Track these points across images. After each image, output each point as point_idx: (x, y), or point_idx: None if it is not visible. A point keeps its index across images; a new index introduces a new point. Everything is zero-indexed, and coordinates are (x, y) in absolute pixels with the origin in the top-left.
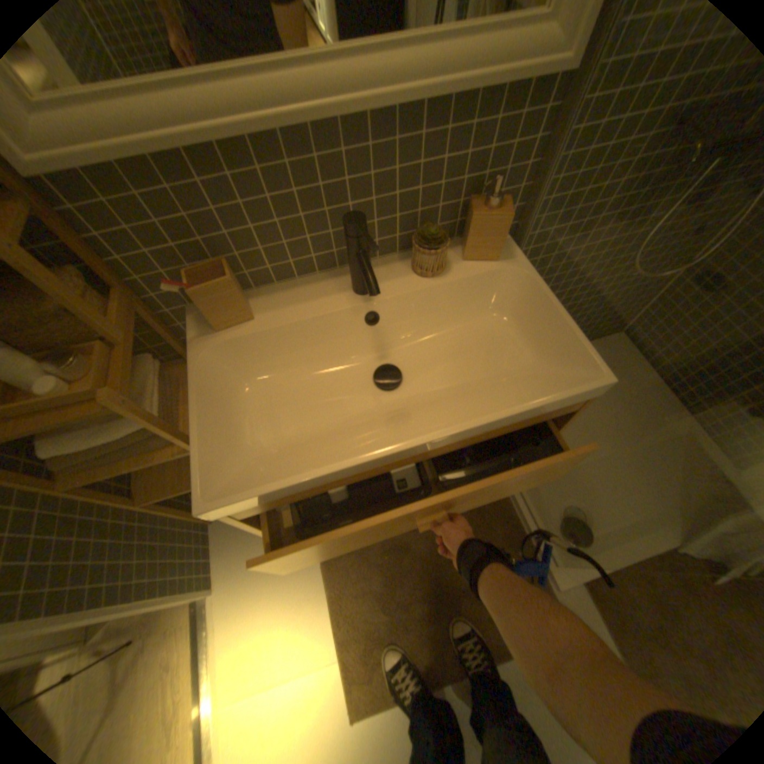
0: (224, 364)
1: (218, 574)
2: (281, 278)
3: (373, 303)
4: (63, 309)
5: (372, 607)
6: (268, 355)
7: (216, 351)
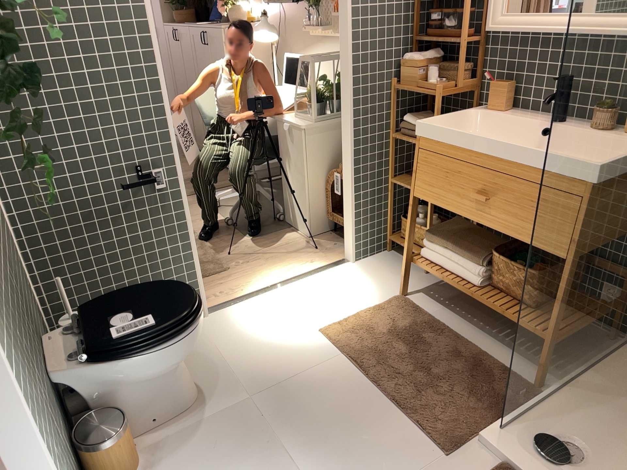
0: (474, 121)
1: (364, 263)
2: (532, 113)
3: (553, 131)
4: (457, 77)
5: (388, 325)
6: (492, 132)
7: (477, 112)
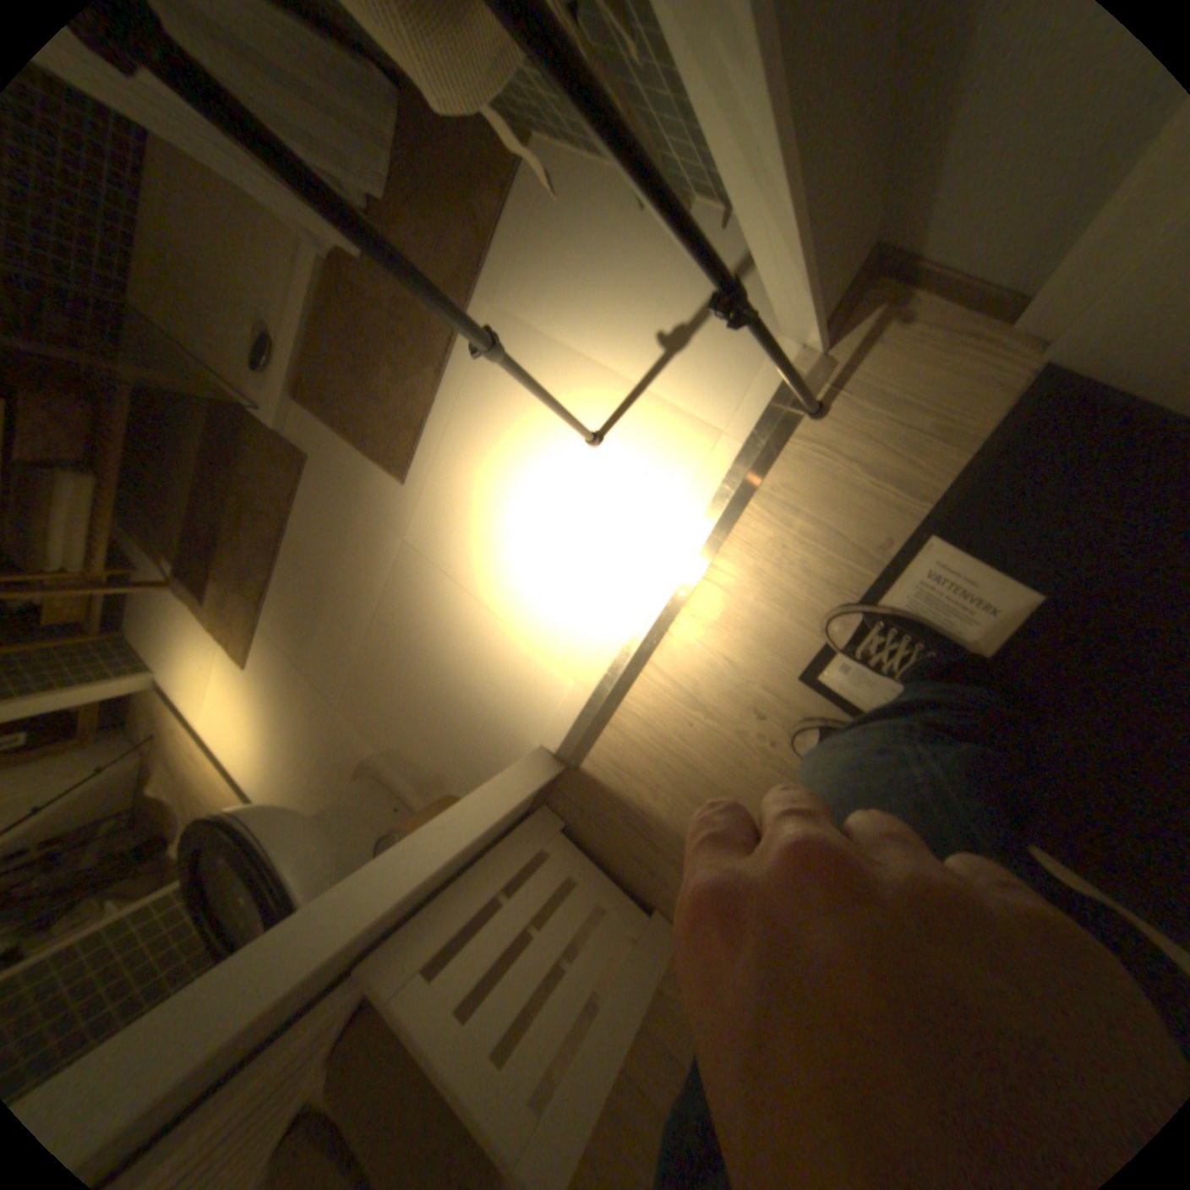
0: None
1: (147, 658)
2: None
3: None
4: None
5: (206, 587)
6: None
7: None
